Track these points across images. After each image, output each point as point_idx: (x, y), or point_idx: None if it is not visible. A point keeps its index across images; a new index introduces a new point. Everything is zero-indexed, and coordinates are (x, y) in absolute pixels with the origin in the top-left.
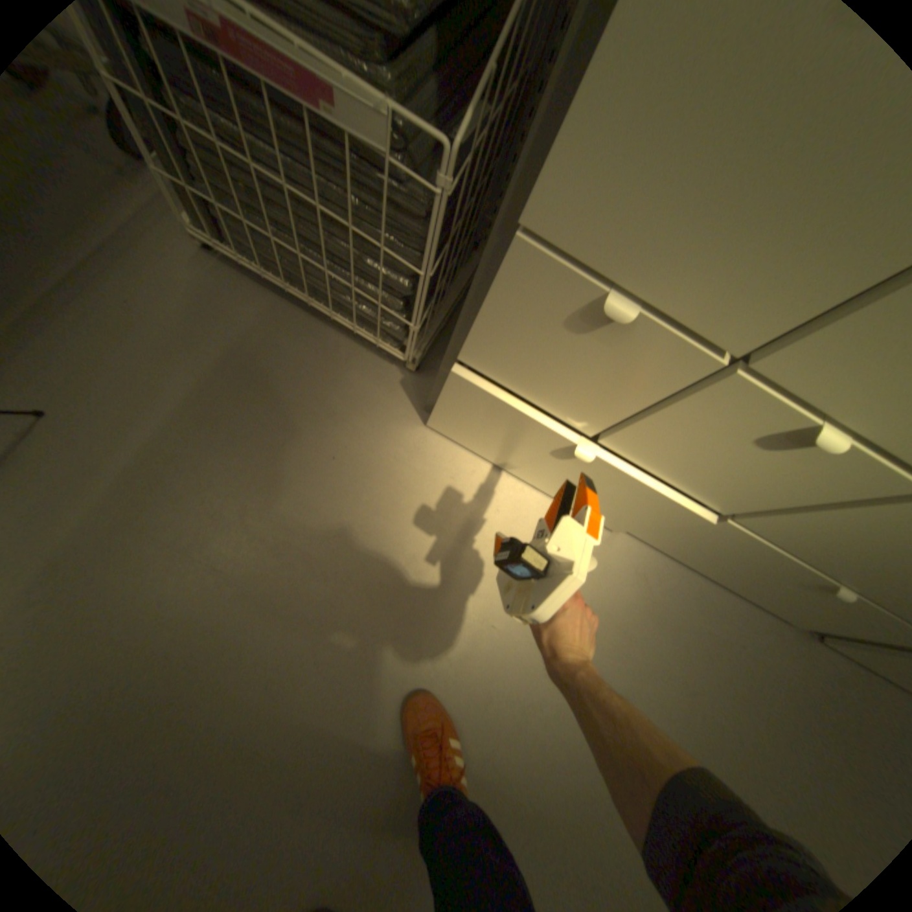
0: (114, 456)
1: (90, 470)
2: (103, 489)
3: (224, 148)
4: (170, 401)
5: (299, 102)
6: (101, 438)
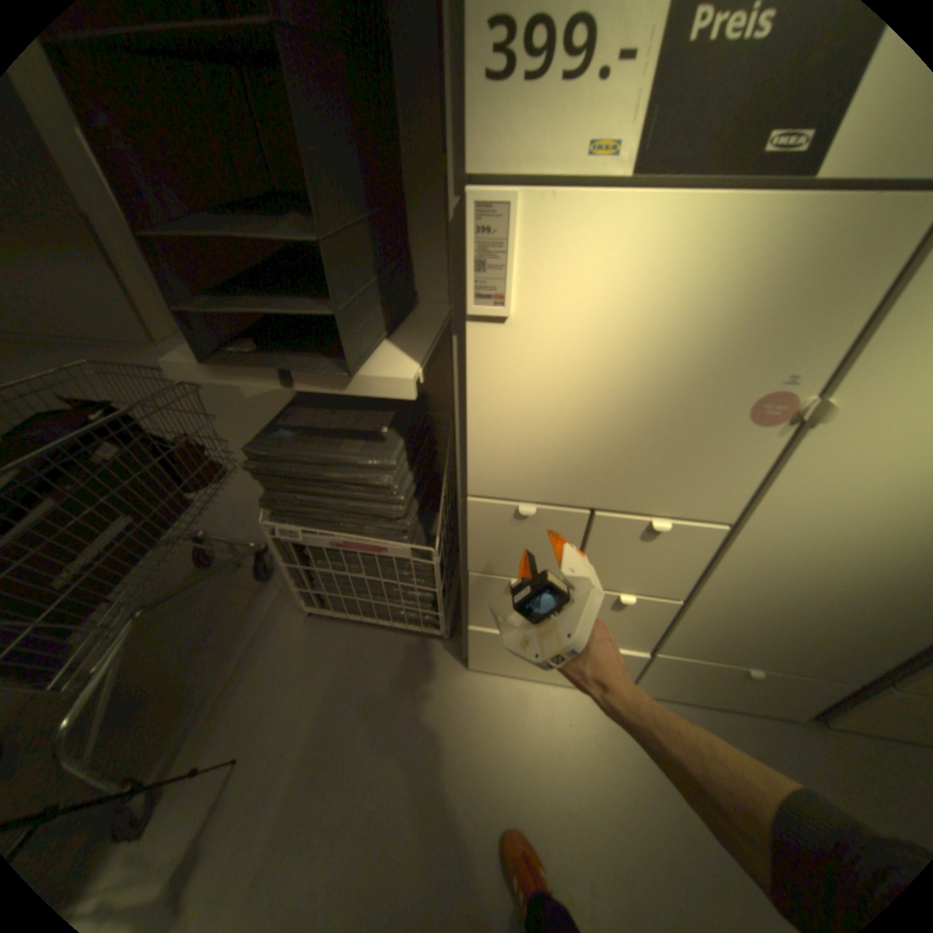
0: (281, 775)
1: (267, 792)
2: (277, 803)
3: (335, 572)
4: (307, 721)
5: (373, 553)
6: (271, 765)
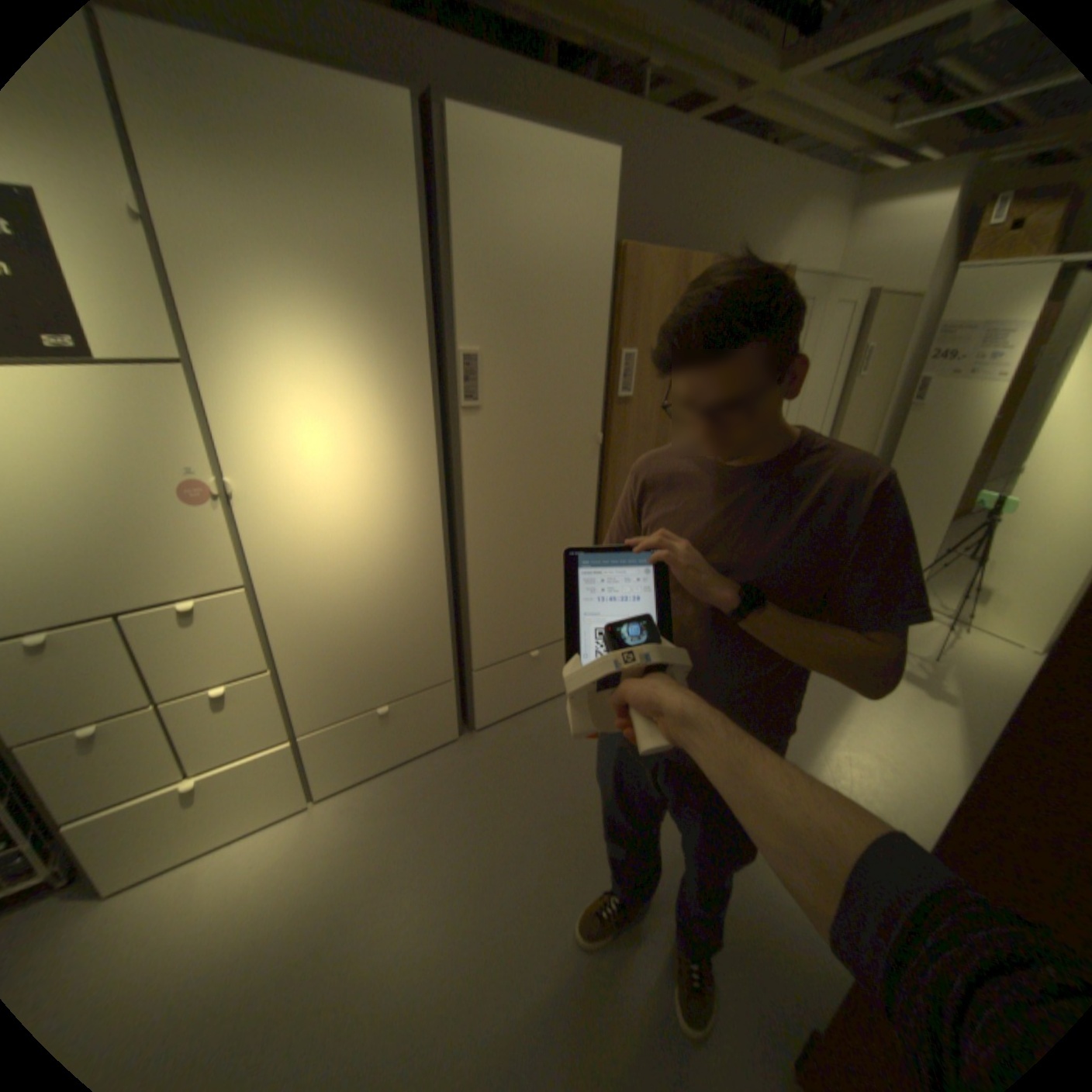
0: None
1: None
2: None
3: None
4: None
5: None
6: None
